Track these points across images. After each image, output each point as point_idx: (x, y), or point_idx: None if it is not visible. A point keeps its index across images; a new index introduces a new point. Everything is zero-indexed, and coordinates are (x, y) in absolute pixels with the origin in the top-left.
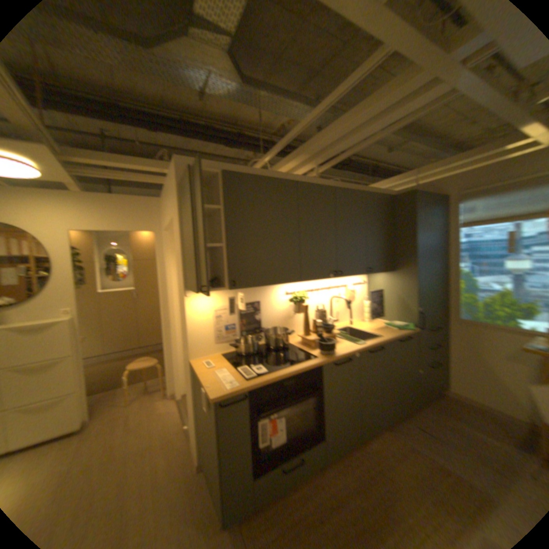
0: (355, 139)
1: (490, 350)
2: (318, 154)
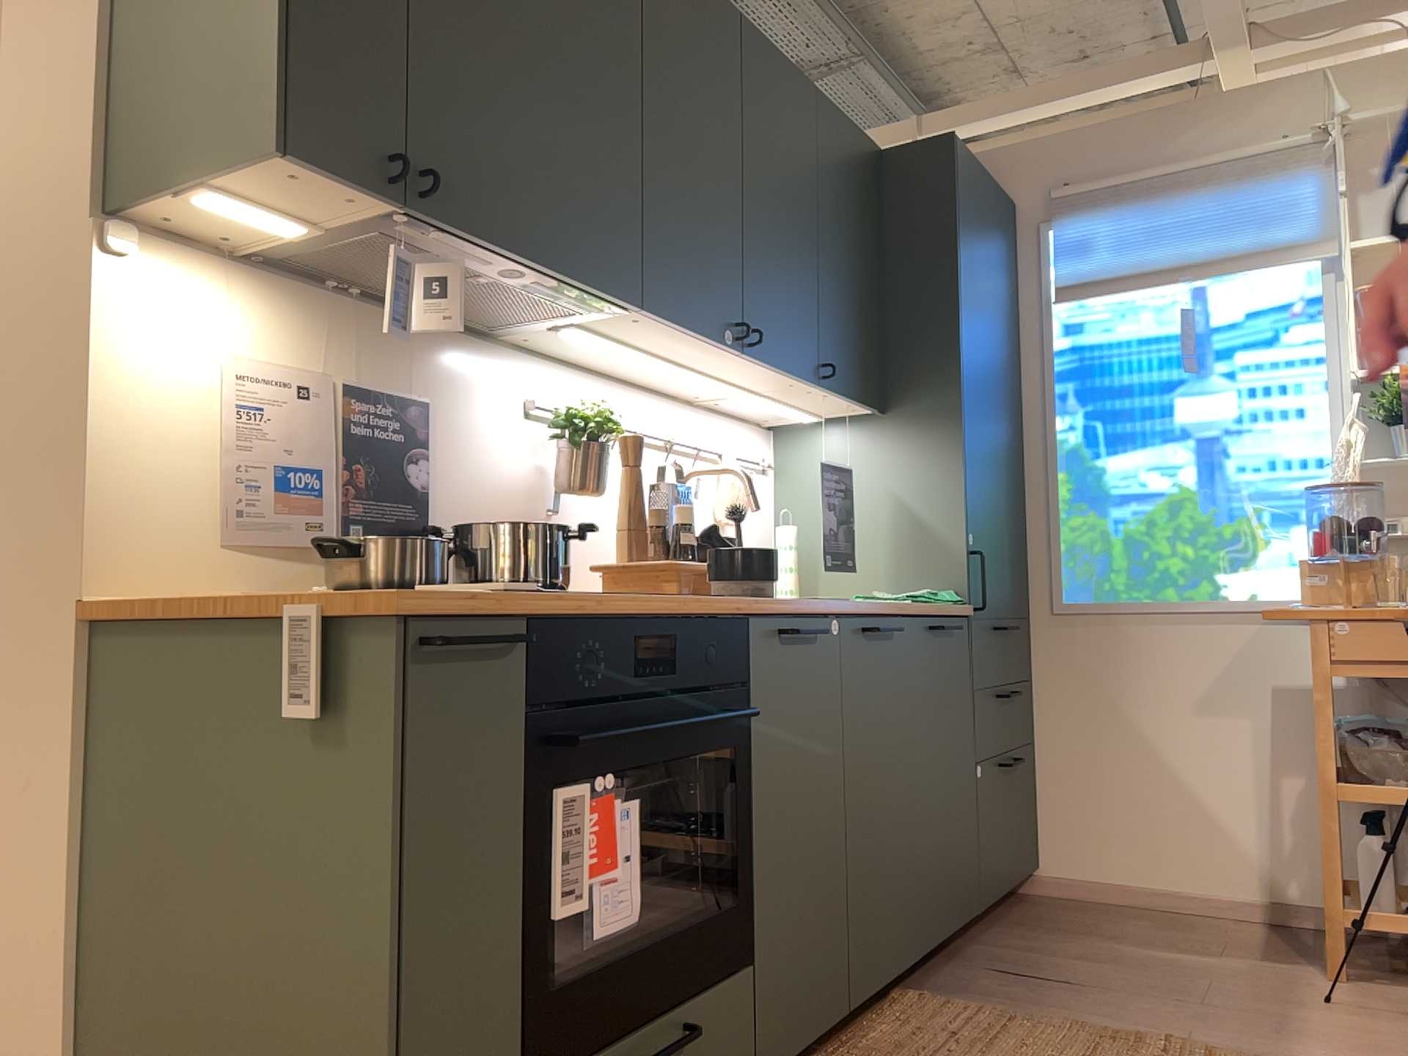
0: None
1: (1154, 691)
2: None
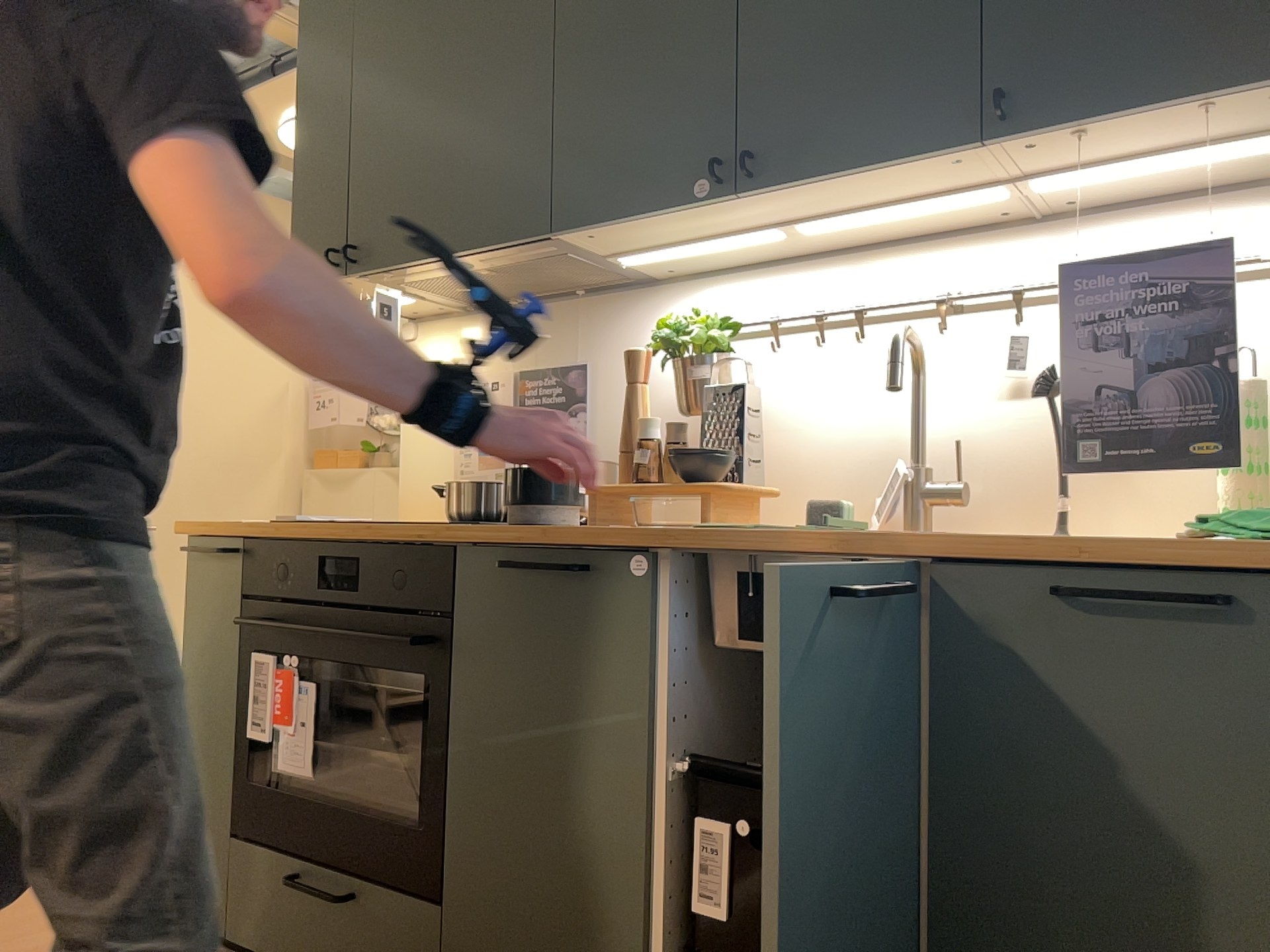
0: None
1: None
2: None
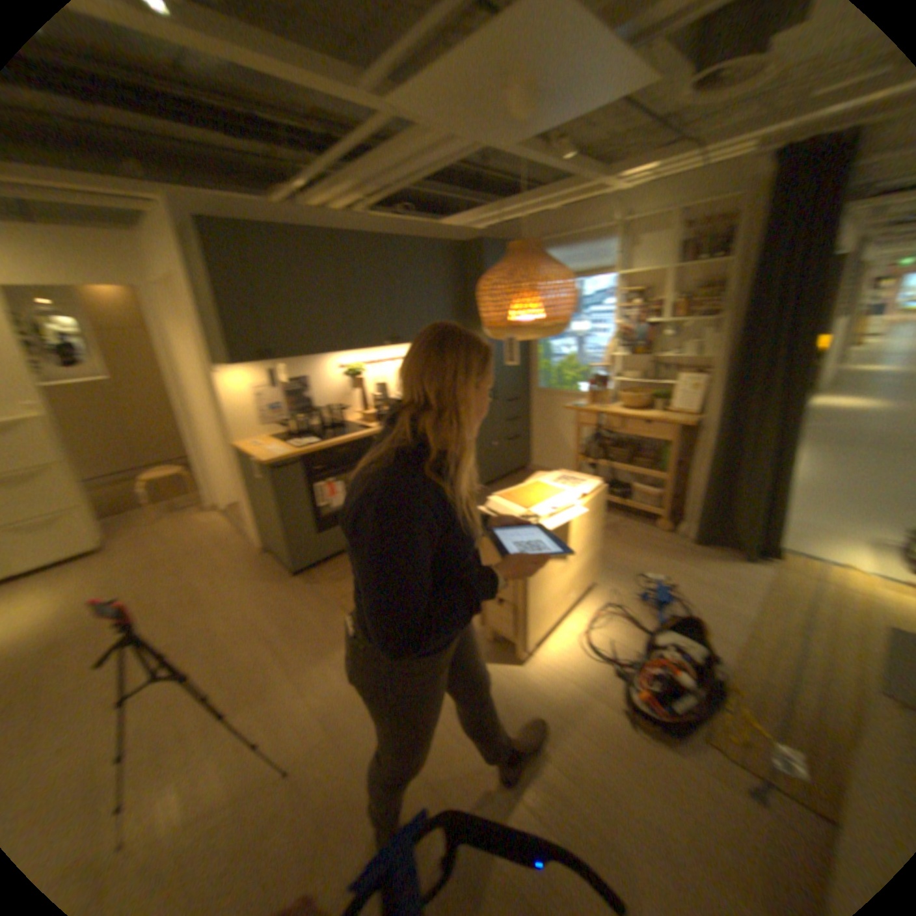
0: (401, 176)
1: (561, 417)
2: (364, 186)
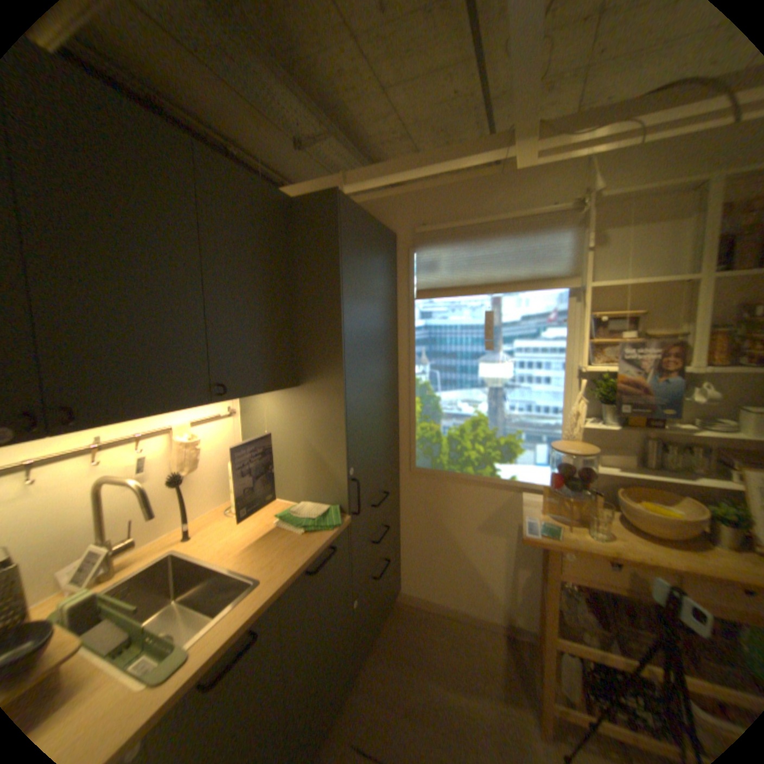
0: None
1: (458, 518)
2: None
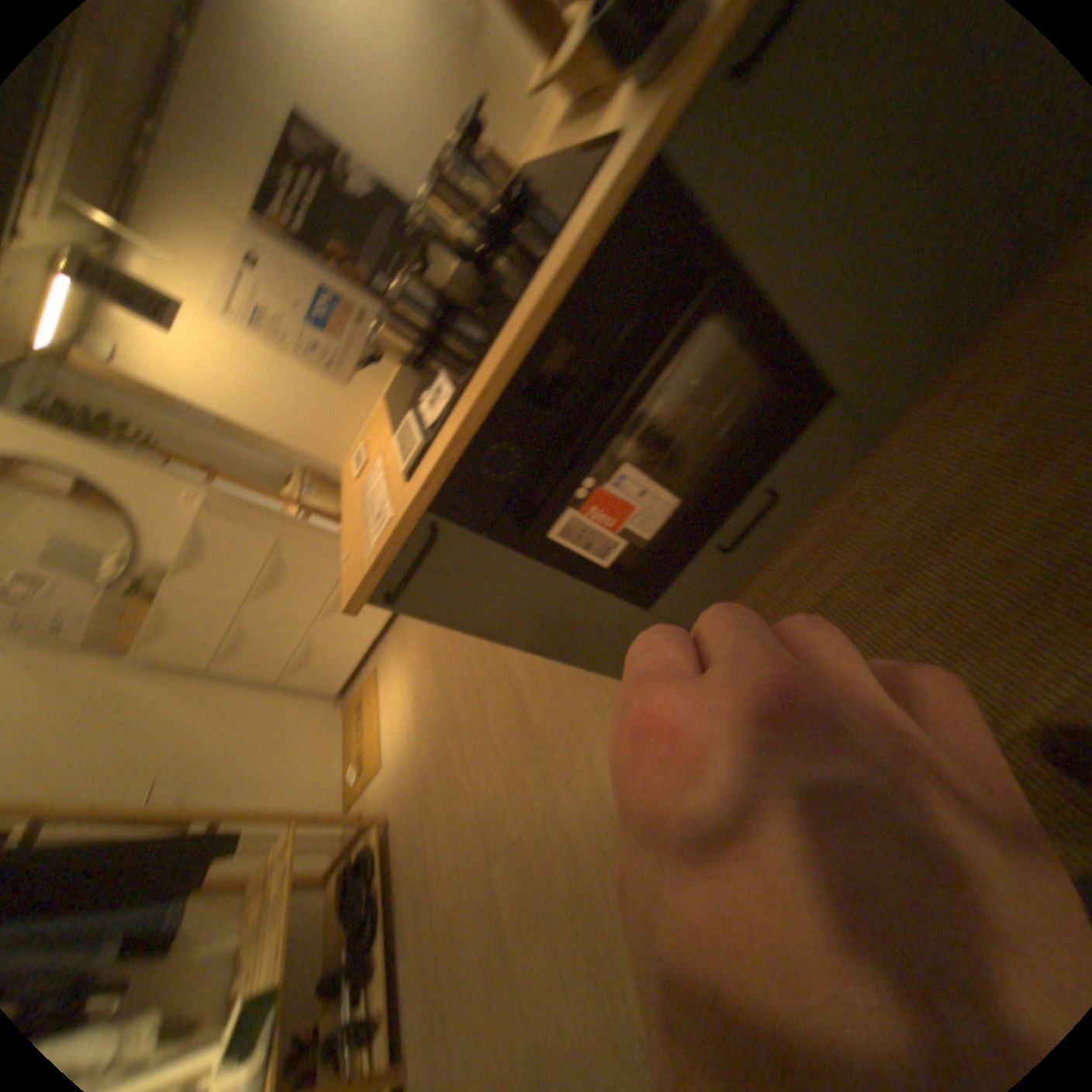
0: None
1: None
2: None
